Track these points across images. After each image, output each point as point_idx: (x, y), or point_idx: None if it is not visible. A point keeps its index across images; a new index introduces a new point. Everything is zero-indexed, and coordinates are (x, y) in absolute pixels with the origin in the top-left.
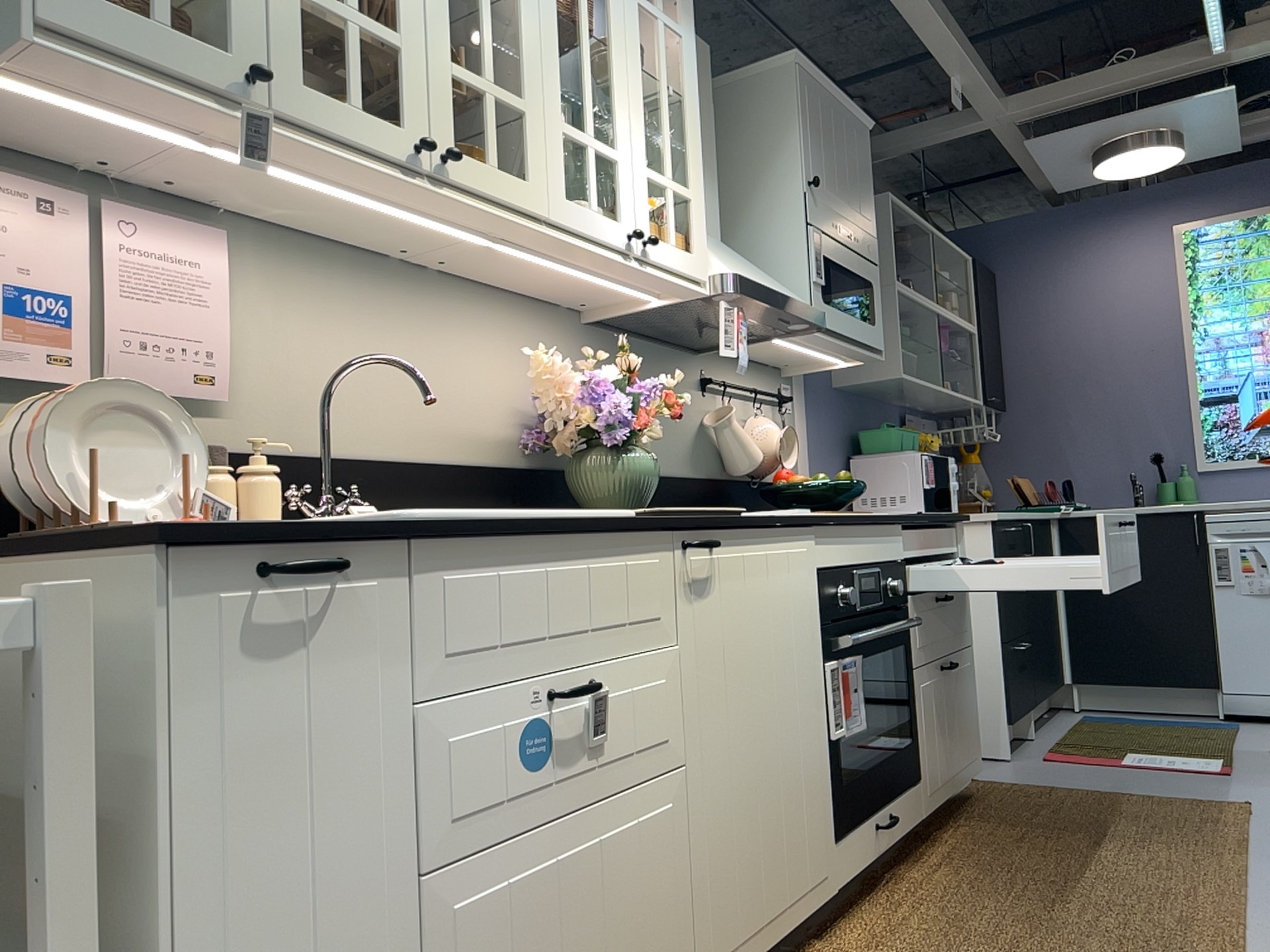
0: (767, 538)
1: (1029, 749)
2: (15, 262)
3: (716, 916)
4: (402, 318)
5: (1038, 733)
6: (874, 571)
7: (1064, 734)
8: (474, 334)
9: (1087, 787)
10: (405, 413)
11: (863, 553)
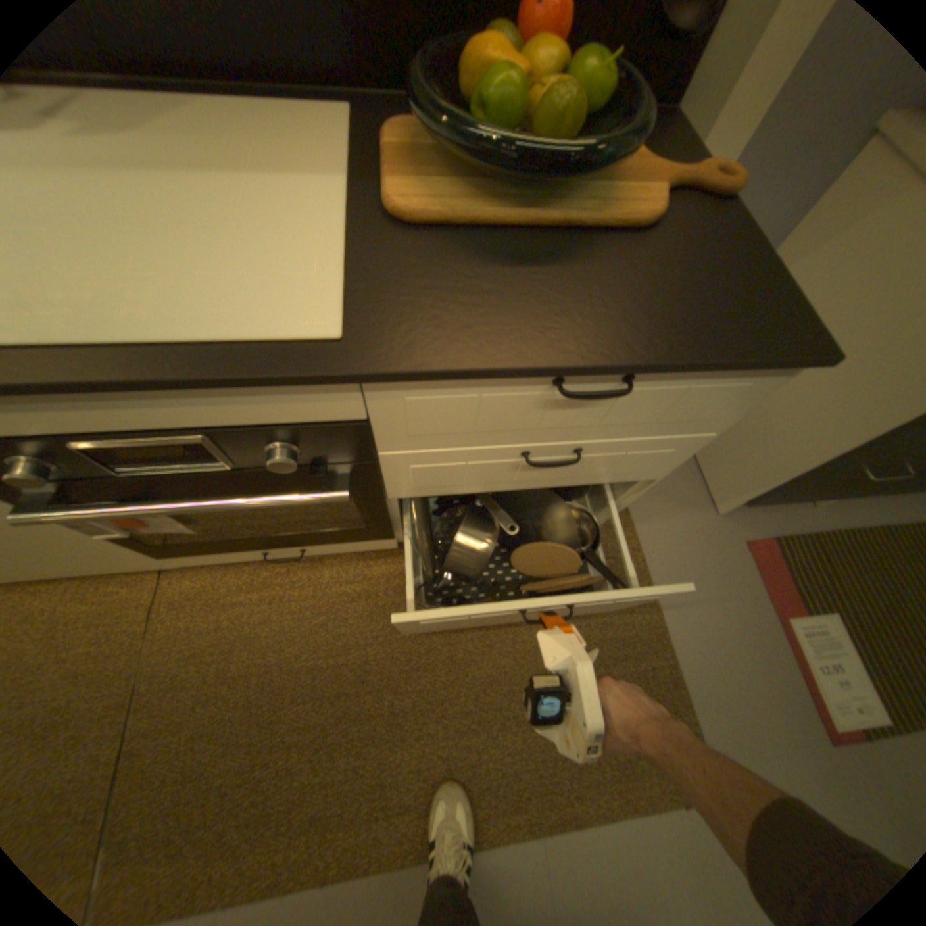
0: None
1: (774, 516)
2: None
3: None
4: None
5: (848, 500)
6: (183, 434)
7: (856, 529)
8: None
9: (671, 616)
10: None
11: (99, 419)
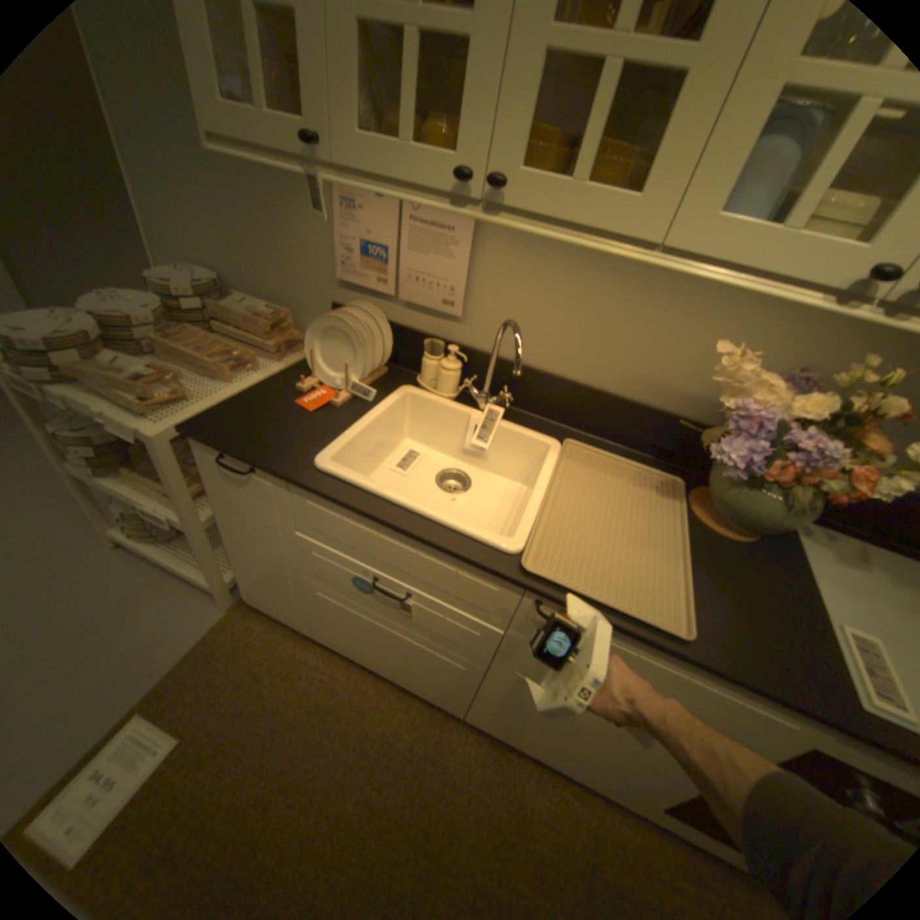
0: (701, 674)
1: None
2: (364, 226)
3: (491, 719)
4: (629, 275)
5: None
6: None
7: None
8: (719, 299)
9: None
10: (599, 351)
11: None
